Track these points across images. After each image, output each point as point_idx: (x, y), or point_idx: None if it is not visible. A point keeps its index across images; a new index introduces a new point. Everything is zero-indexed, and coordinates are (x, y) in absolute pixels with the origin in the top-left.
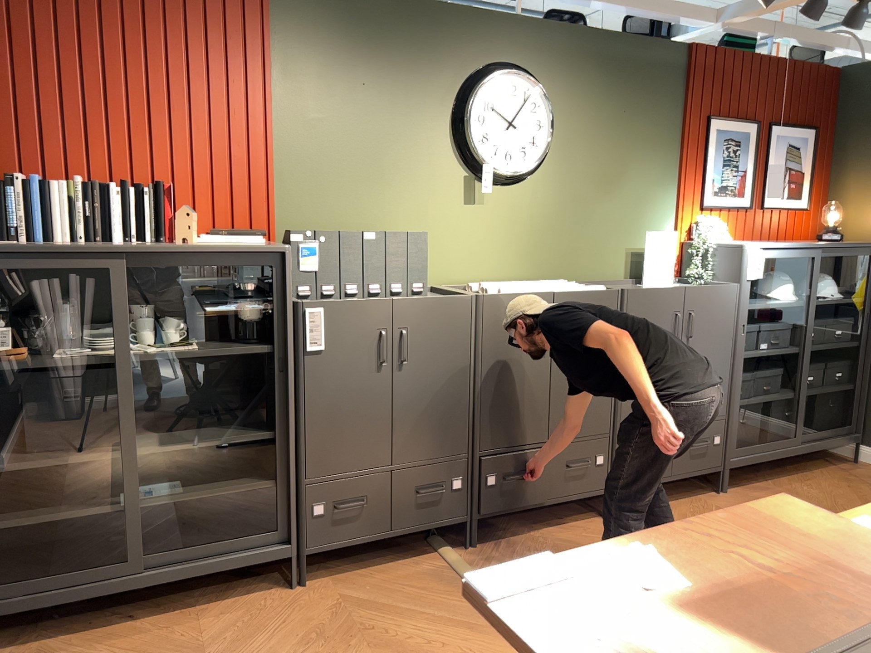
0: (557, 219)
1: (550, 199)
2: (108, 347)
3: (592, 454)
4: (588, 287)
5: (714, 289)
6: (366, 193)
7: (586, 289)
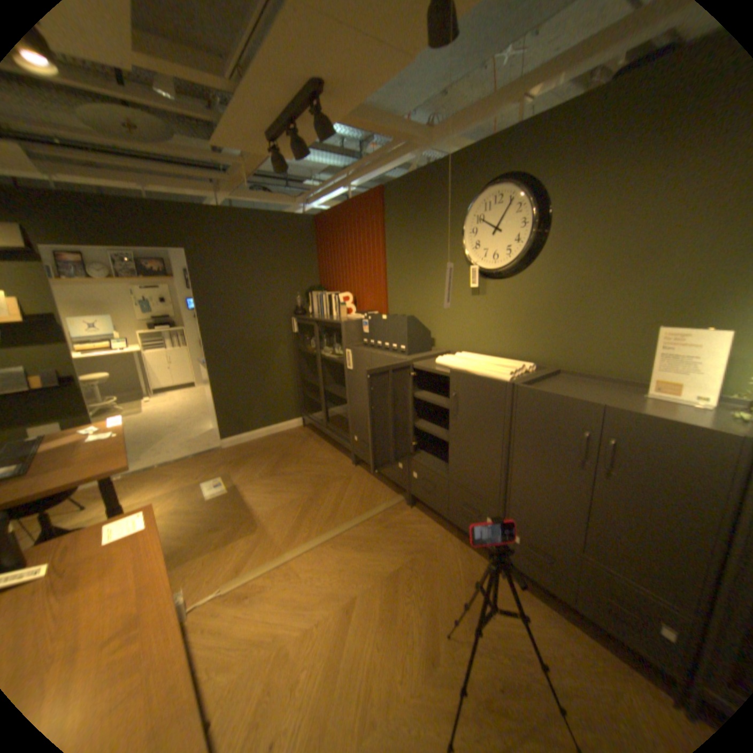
0: (553, 307)
1: (545, 289)
2: (327, 352)
3: (484, 512)
4: (495, 374)
5: (673, 424)
6: (420, 292)
7: (492, 375)
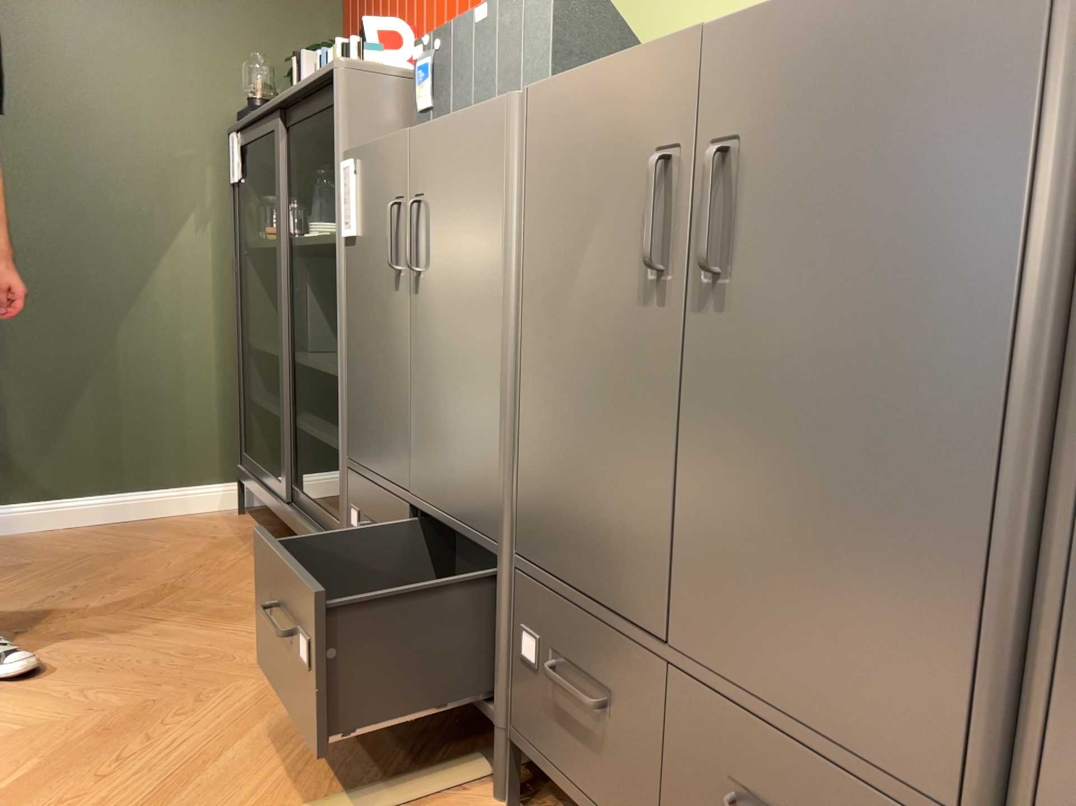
0: None
1: None
2: (319, 237)
3: None
4: None
5: None
6: None
7: None
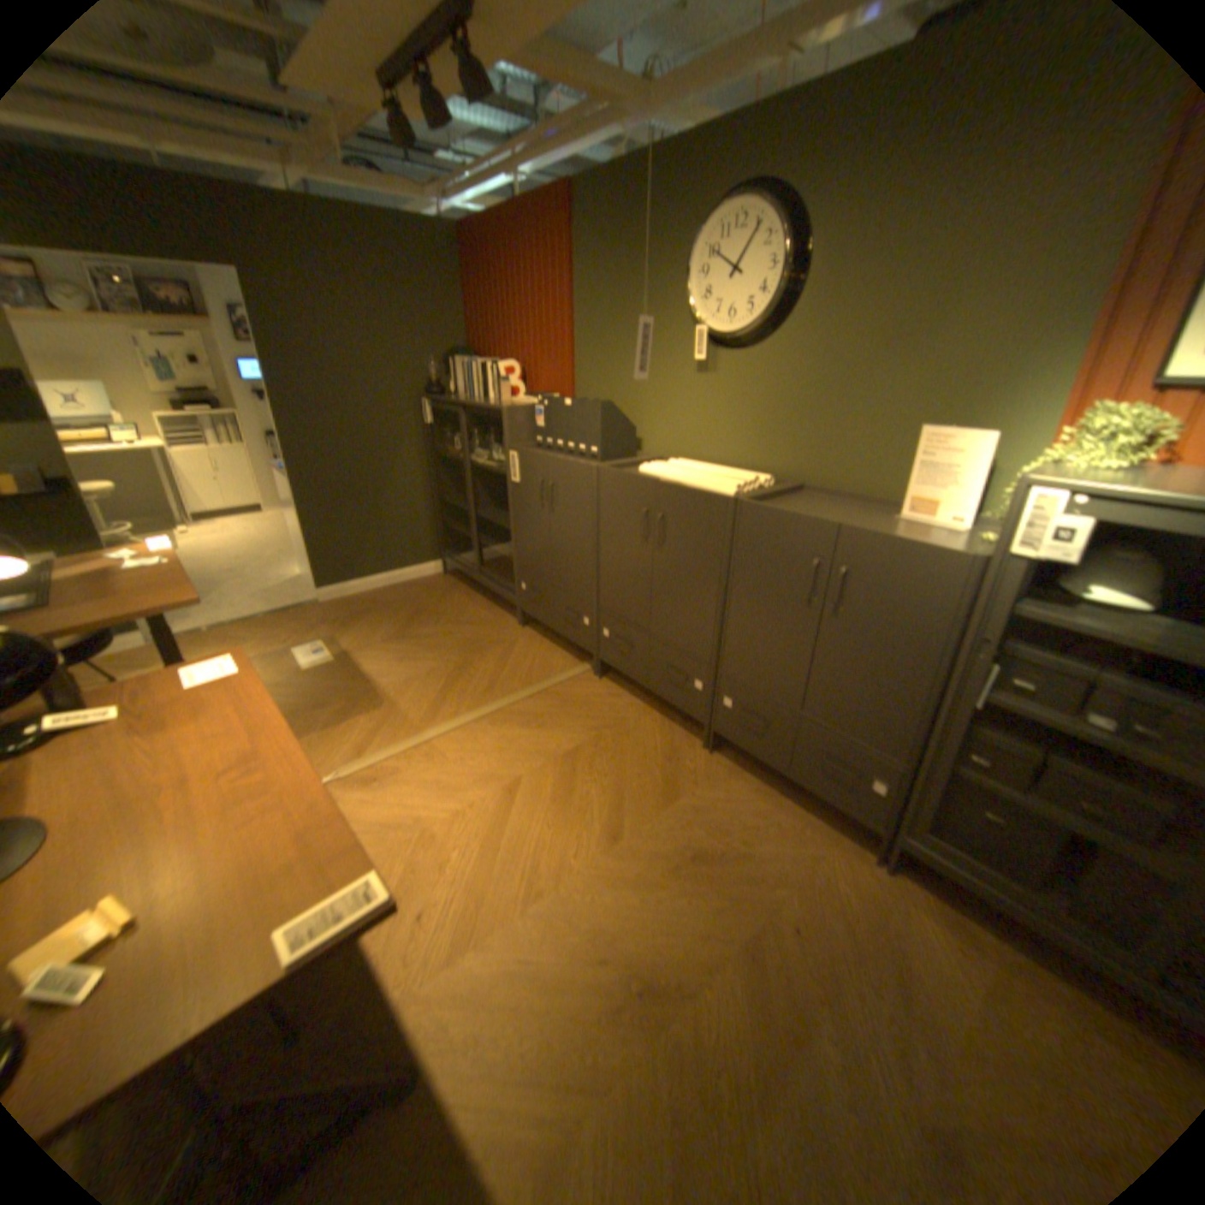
0: (803, 394)
1: (795, 366)
2: (479, 455)
3: (690, 672)
4: (716, 486)
5: (907, 544)
6: (623, 363)
7: (711, 487)
